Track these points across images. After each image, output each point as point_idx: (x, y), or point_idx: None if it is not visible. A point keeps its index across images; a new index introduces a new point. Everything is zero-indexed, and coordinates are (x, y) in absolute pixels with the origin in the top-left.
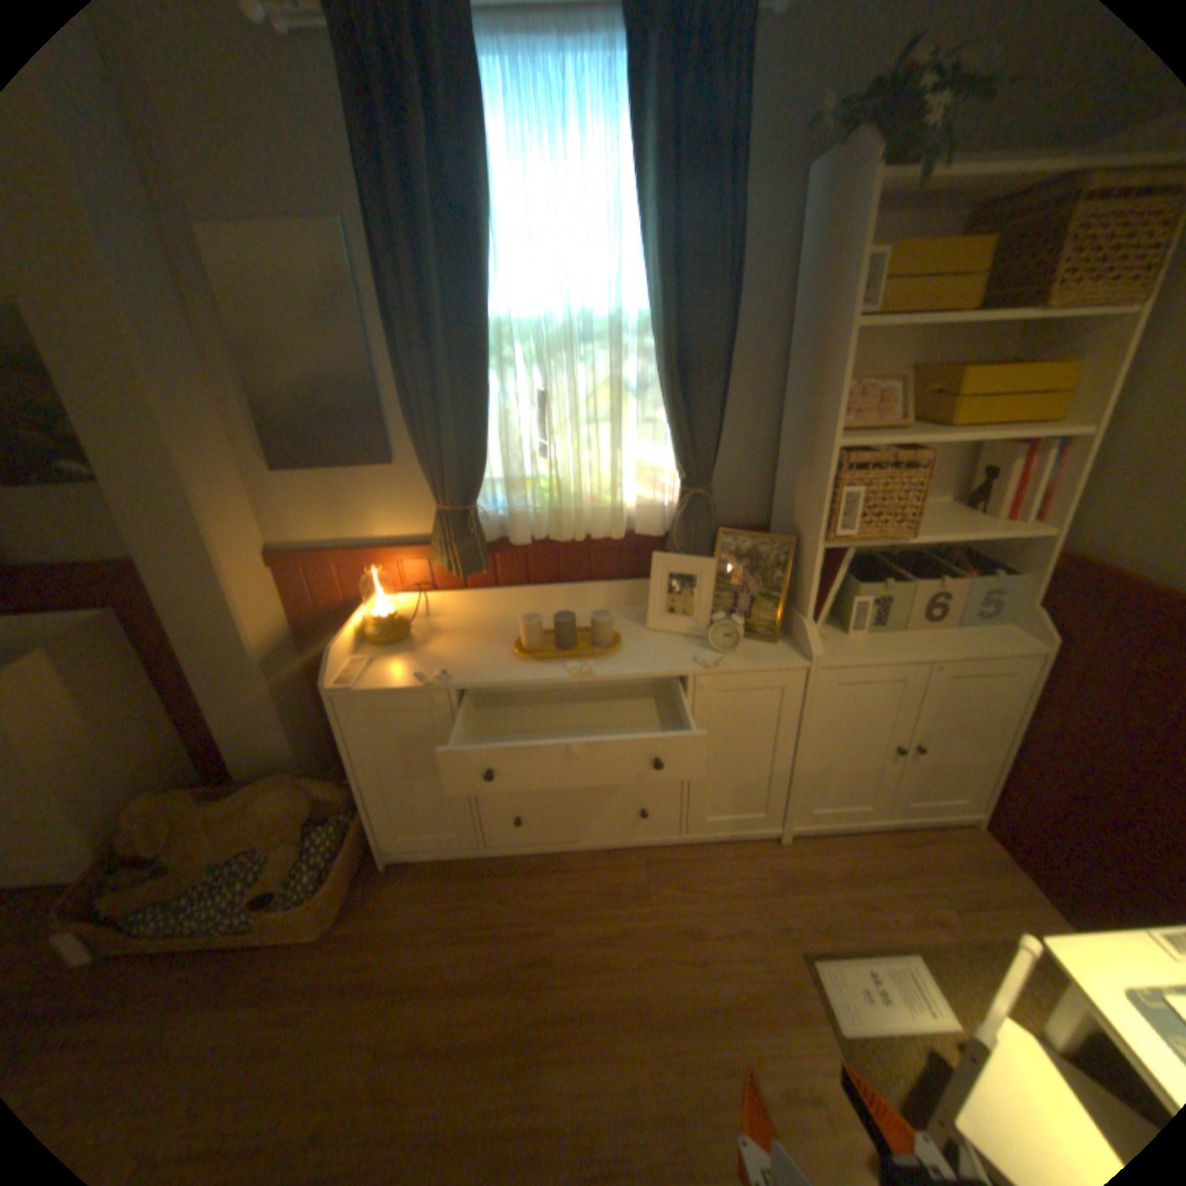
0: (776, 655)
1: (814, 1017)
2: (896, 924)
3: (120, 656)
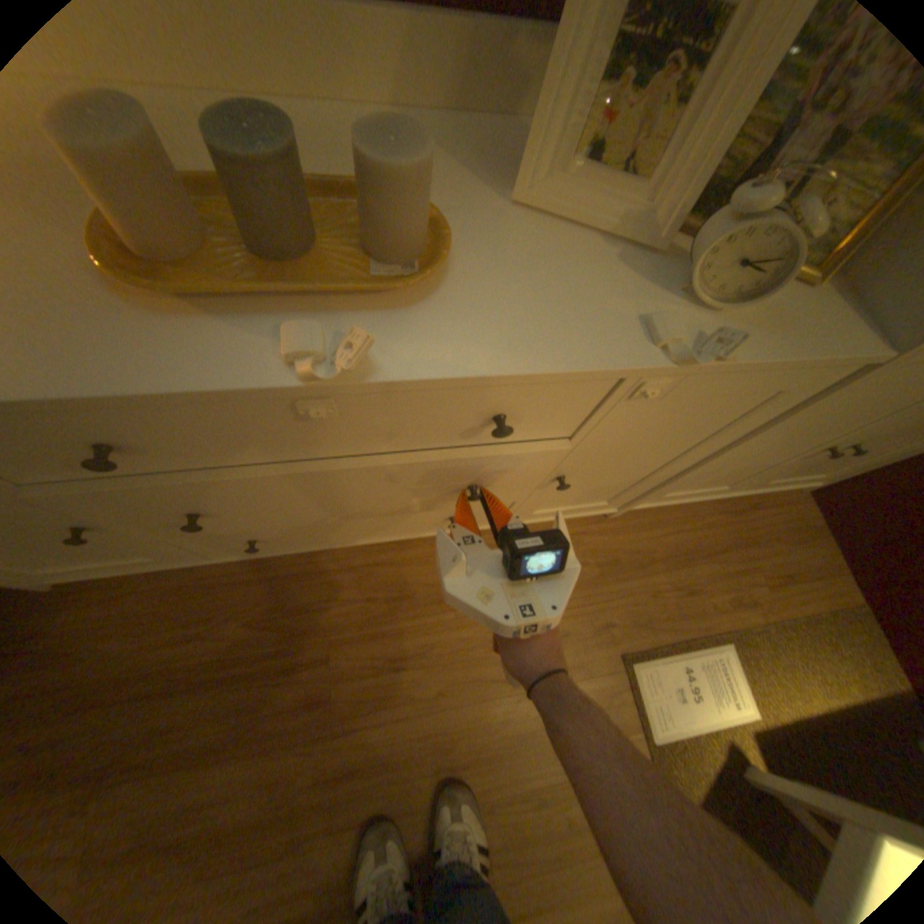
0: (825, 321)
1: (629, 724)
2: (714, 607)
3: None
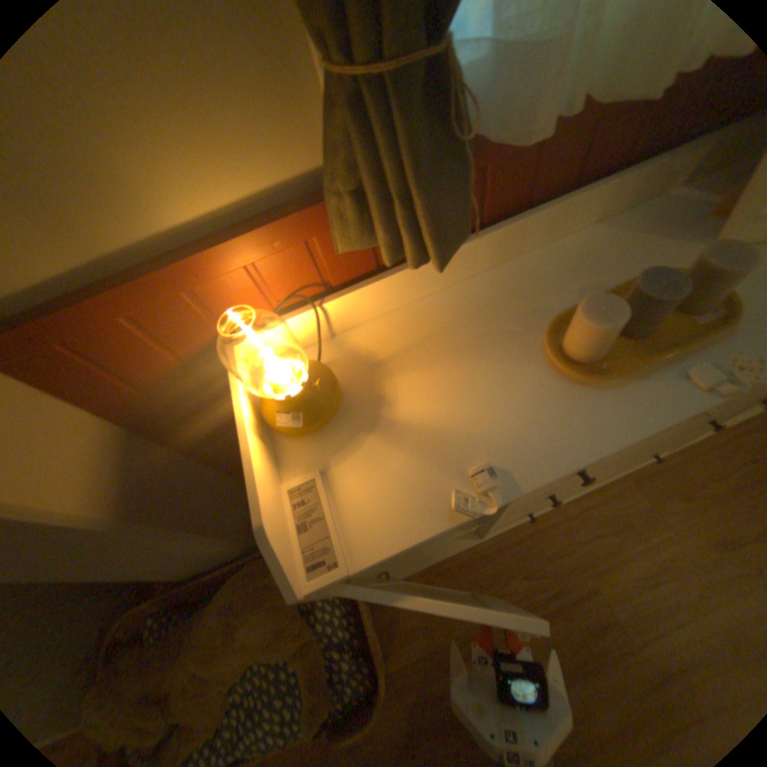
0: None
1: None
2: None
3: None
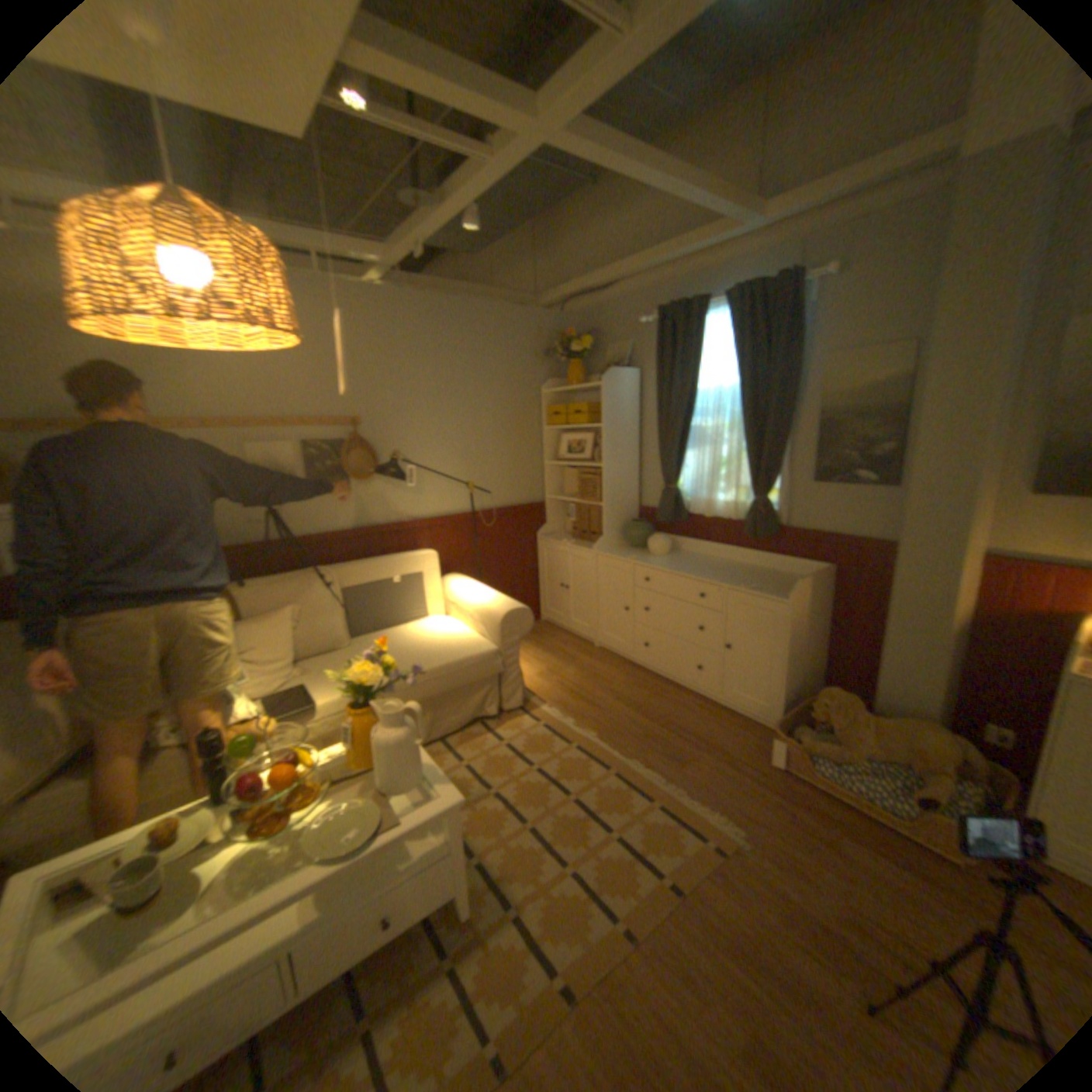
0: None
1: None
2: None
3: (829, 596)
